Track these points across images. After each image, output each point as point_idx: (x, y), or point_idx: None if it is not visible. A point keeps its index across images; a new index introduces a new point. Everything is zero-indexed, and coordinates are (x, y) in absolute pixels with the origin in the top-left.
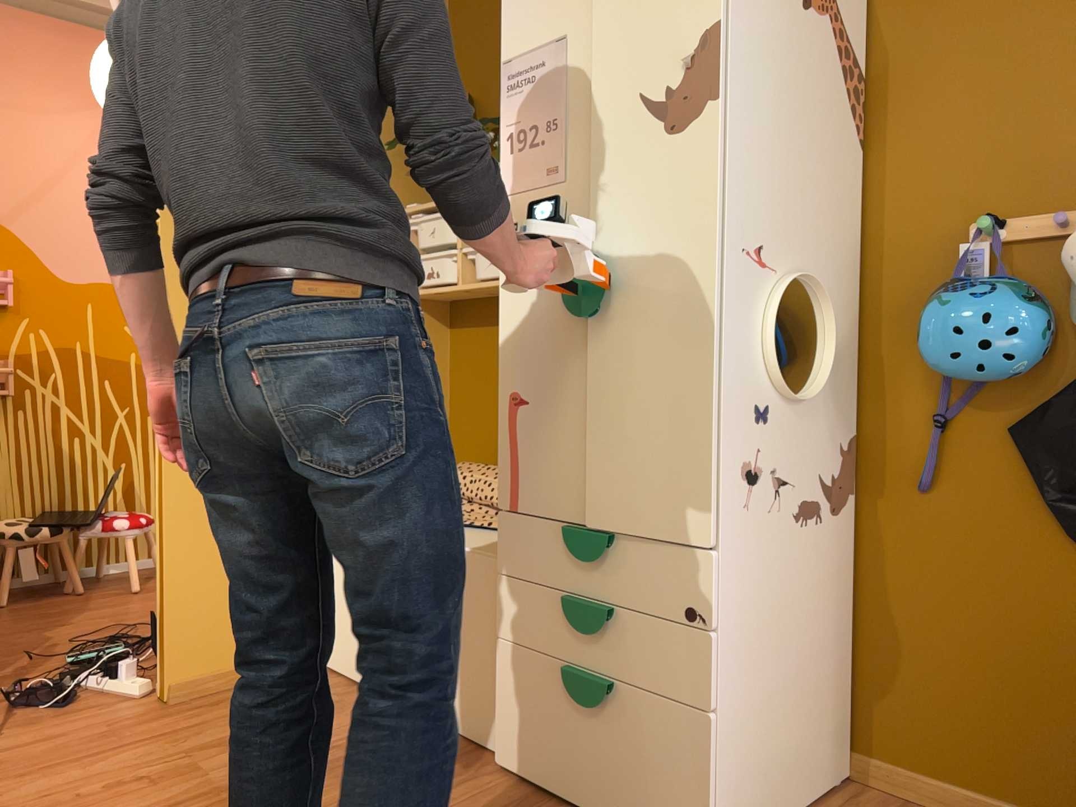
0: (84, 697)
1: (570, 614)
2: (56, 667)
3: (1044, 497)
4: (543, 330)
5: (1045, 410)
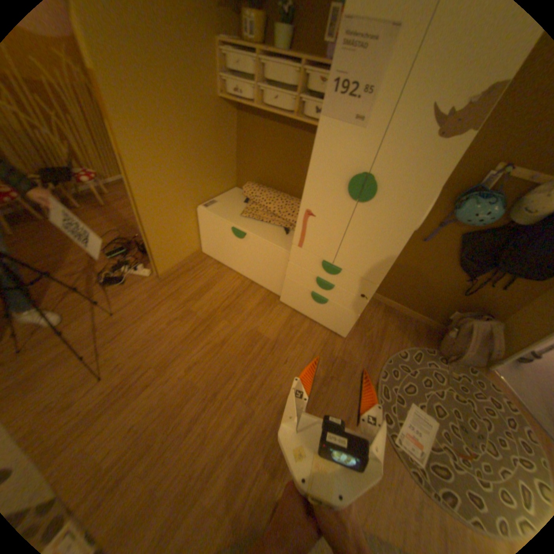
0: (127, 278)
1: (318, 283)
2: (103, 261)
3: (460, 256)
4: (330, 193)
5: (479, 235)
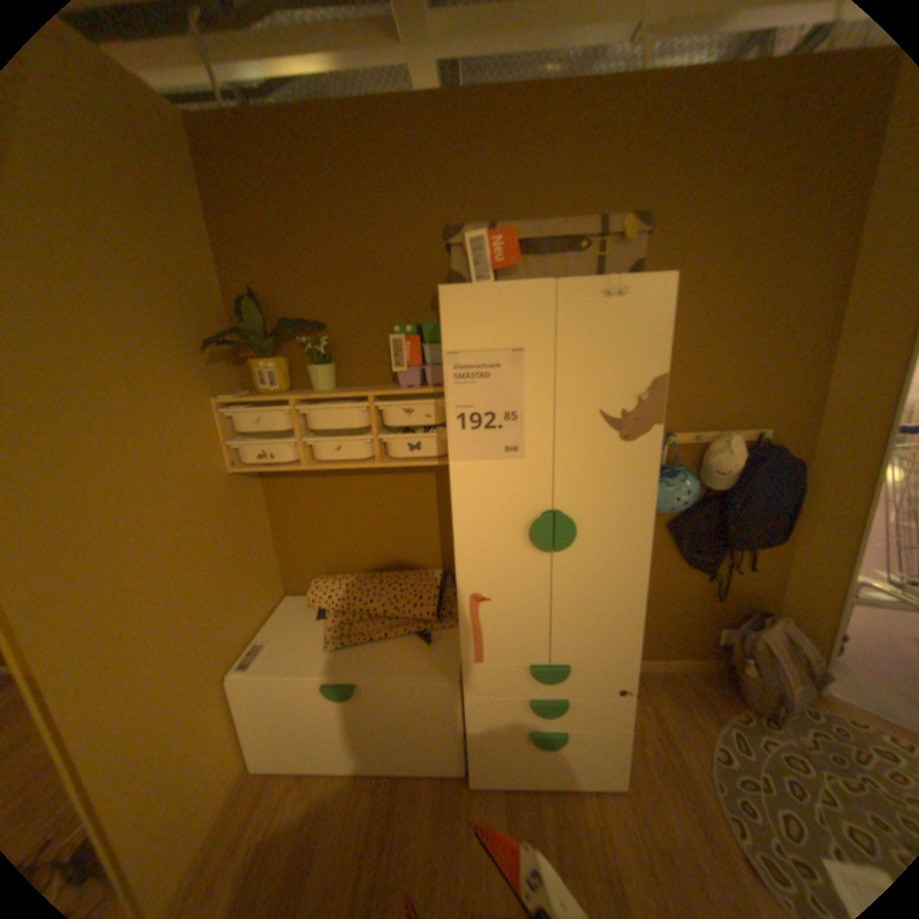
0: None
1: (539, 711)
2: None
3: (682, 553)
4: (504, 556)
5: (687, 519)
